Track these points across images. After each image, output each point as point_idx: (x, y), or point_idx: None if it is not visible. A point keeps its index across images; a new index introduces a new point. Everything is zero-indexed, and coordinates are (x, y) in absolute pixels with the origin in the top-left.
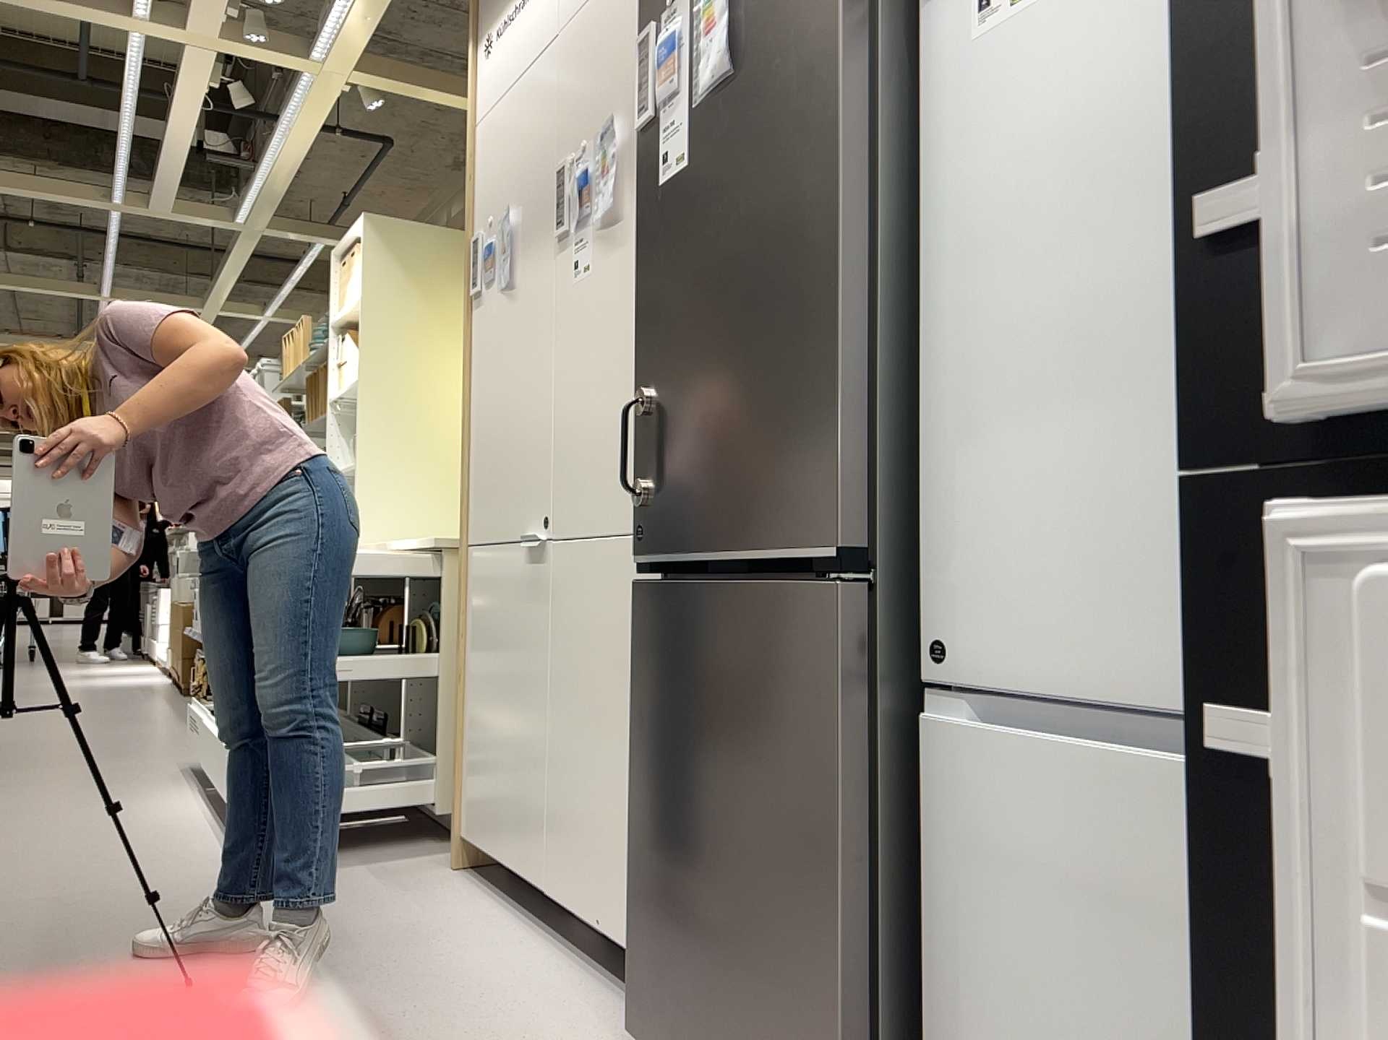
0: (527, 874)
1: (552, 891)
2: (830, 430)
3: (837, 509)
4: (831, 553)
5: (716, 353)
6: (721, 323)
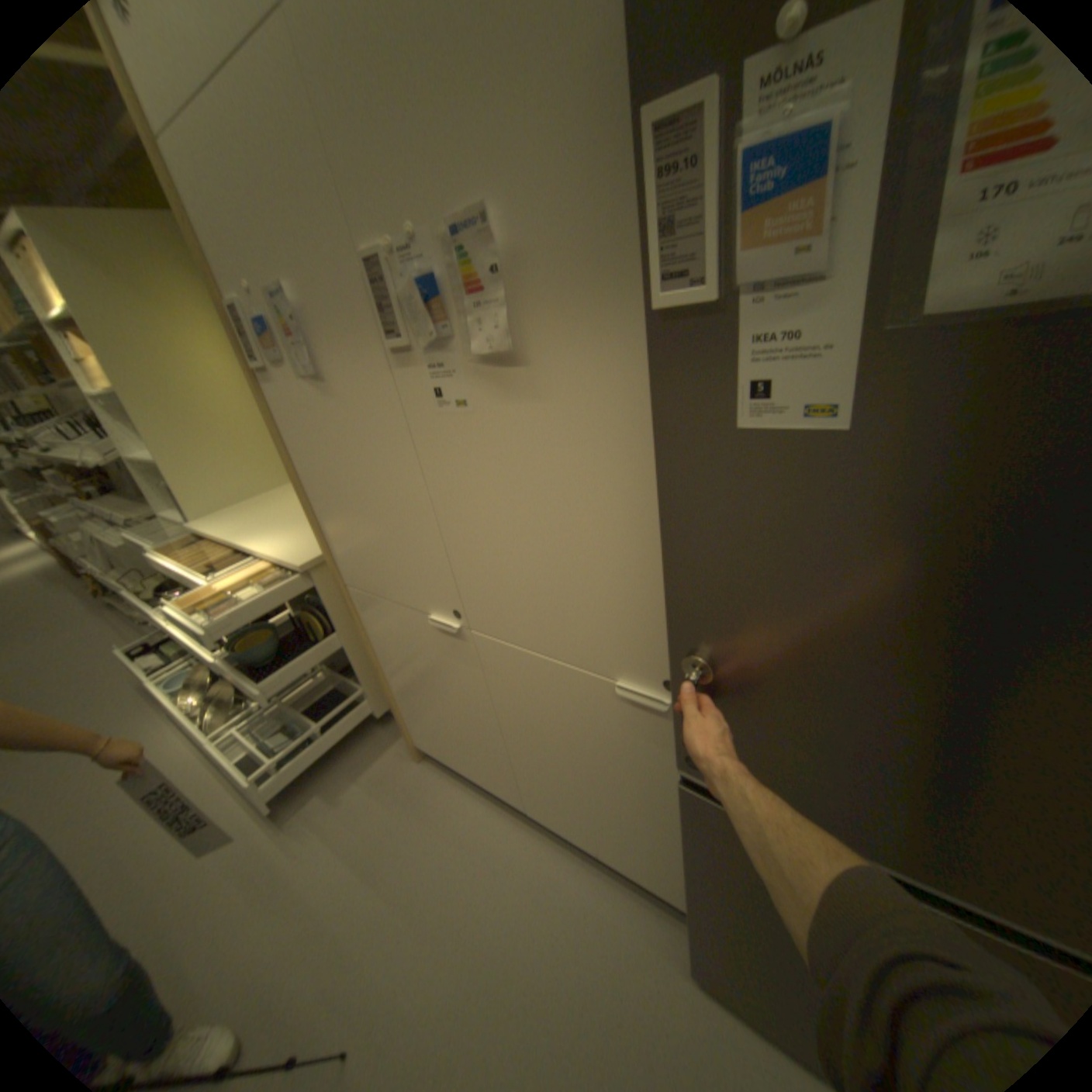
0: (500, 796)
1: (534, 817)
2: None
3: None
4: None
5: (907, 704)
6: (931, 682)
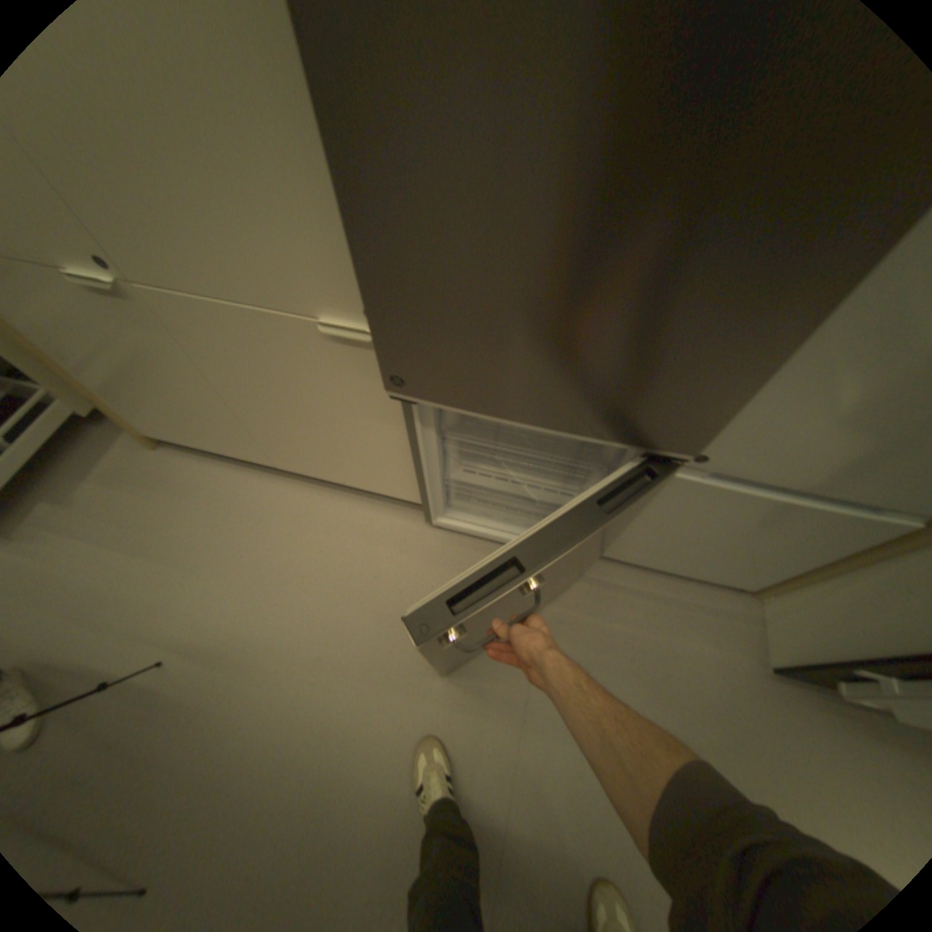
0: (246, 459)
1: (283, 467)
2: (732, 394)
3: (705, 436)
4: (681, 452)
5: (569, 269)
6: (591, 237)
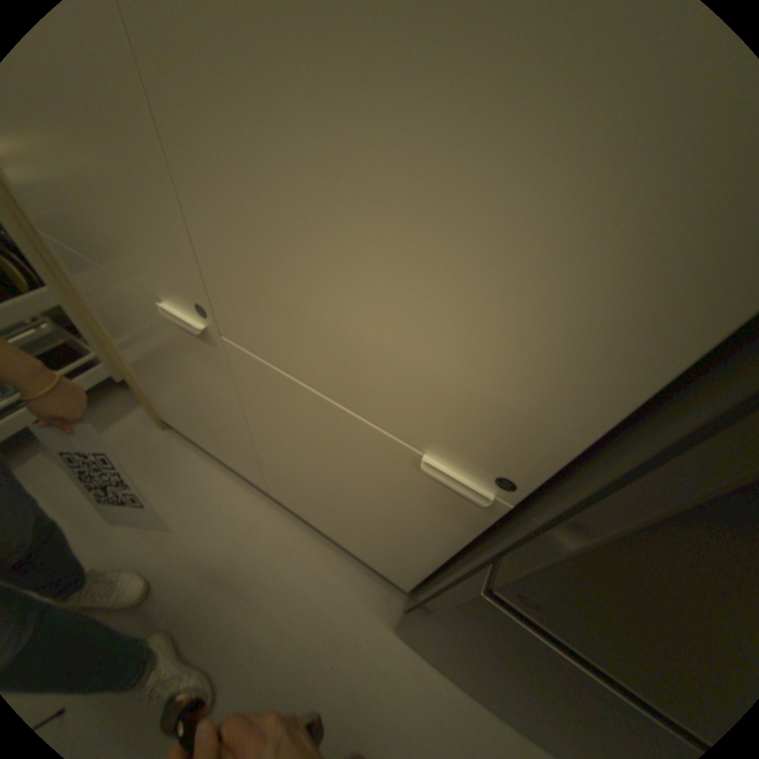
0: (245, 475)
1: (277, 497)
2: None
3: None
4: None
5: None
6: None
